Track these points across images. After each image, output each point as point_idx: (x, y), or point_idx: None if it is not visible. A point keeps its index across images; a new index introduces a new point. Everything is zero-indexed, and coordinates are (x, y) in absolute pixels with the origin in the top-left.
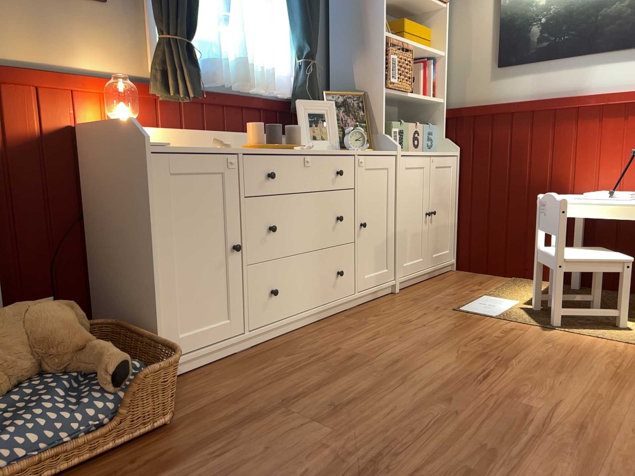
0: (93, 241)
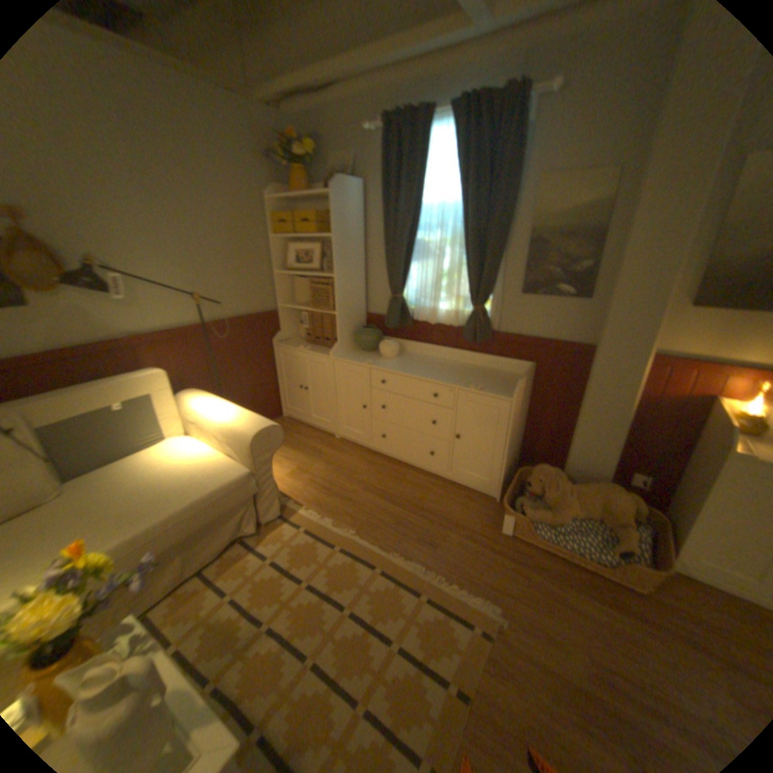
0: (691, 467)
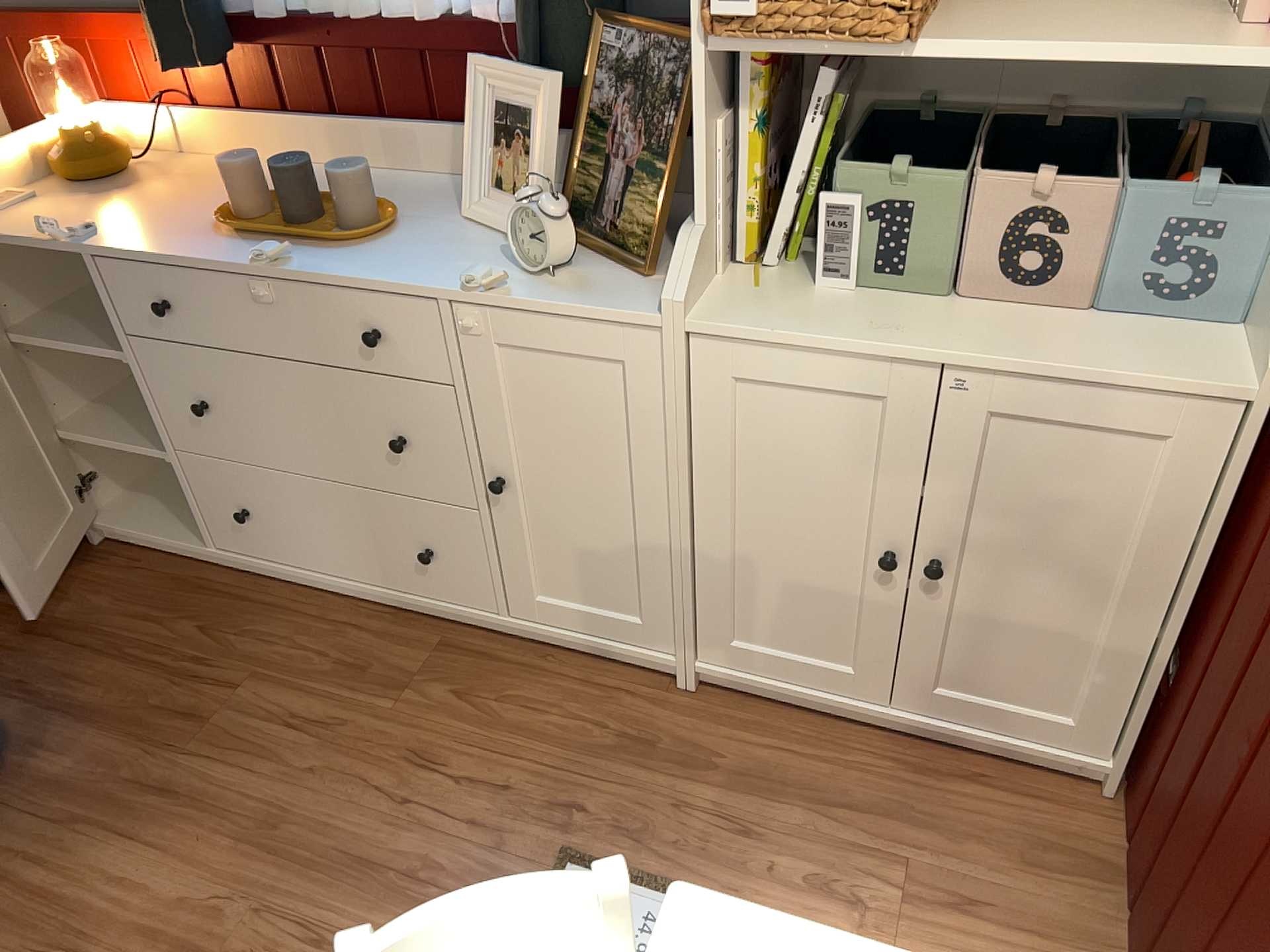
0: None
